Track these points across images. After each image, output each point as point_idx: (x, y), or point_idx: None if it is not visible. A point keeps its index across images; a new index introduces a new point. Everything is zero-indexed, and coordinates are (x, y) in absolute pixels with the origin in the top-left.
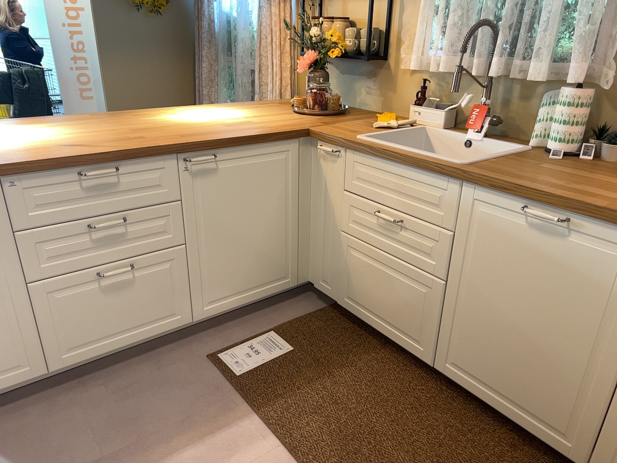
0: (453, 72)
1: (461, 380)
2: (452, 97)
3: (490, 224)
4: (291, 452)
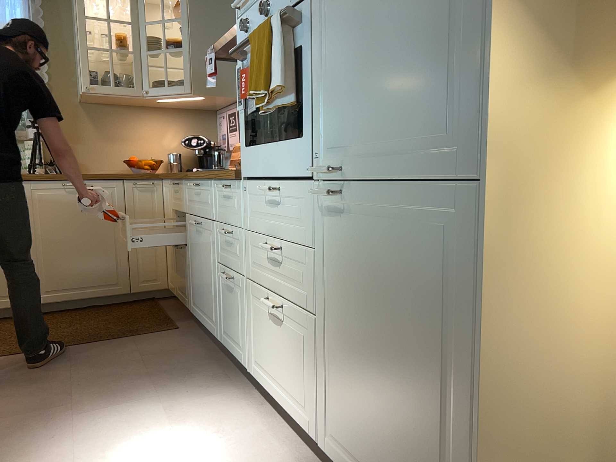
0: None
1: (54, 298)
2: None
3: (45, 199)
4: (8, 356)
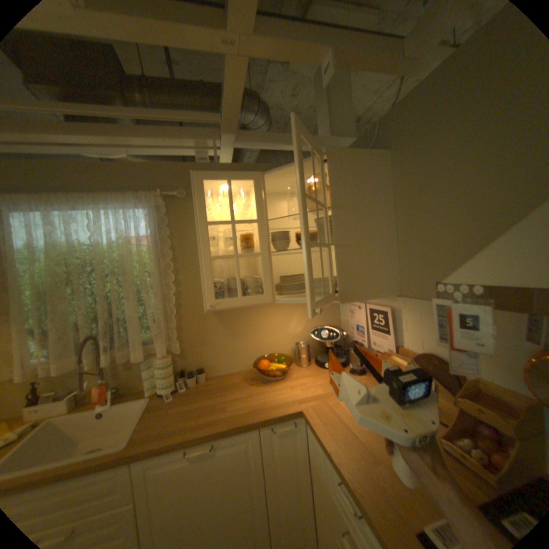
0: (67, 371)
1: None
2: (67, 383)
3: (163, 477)
4: None
